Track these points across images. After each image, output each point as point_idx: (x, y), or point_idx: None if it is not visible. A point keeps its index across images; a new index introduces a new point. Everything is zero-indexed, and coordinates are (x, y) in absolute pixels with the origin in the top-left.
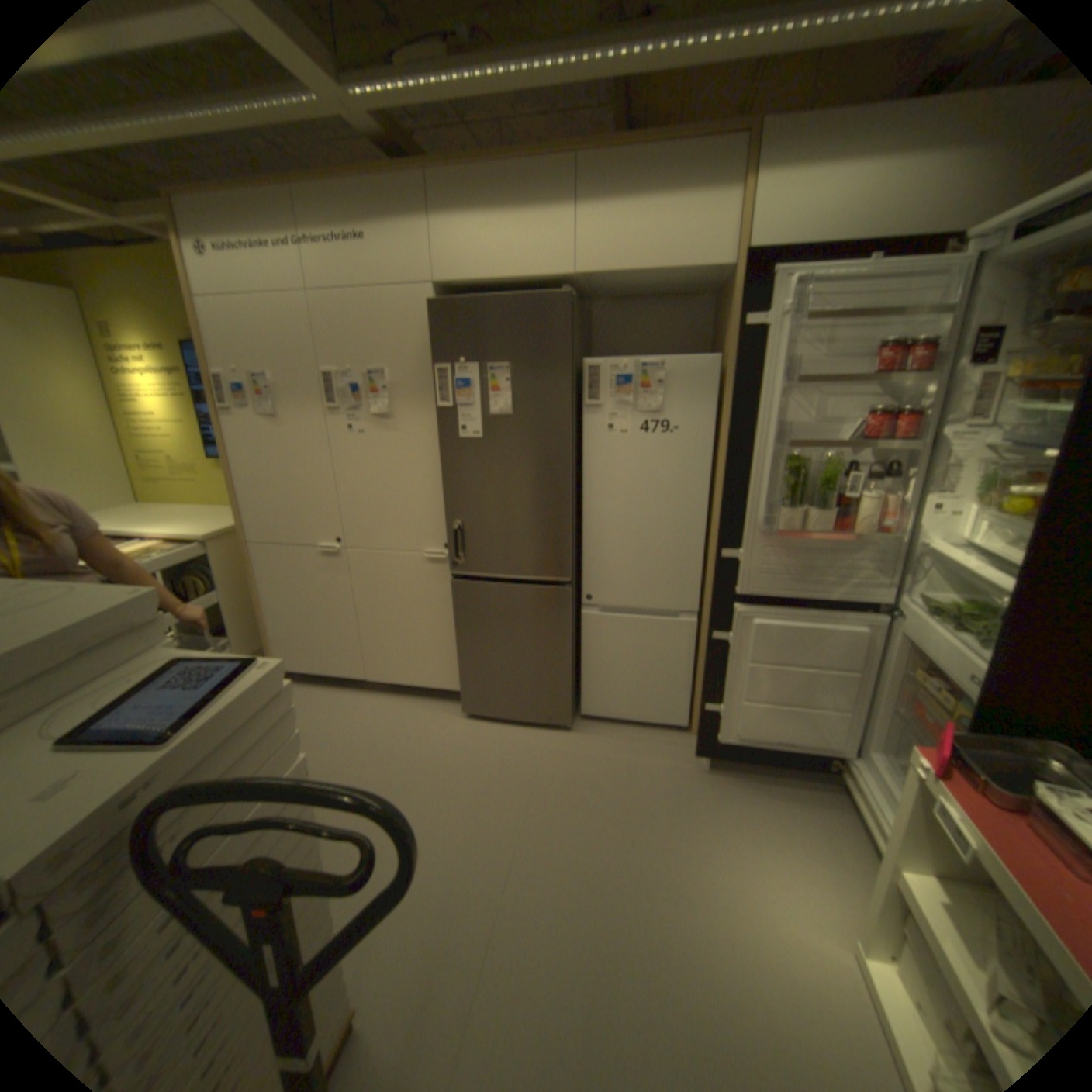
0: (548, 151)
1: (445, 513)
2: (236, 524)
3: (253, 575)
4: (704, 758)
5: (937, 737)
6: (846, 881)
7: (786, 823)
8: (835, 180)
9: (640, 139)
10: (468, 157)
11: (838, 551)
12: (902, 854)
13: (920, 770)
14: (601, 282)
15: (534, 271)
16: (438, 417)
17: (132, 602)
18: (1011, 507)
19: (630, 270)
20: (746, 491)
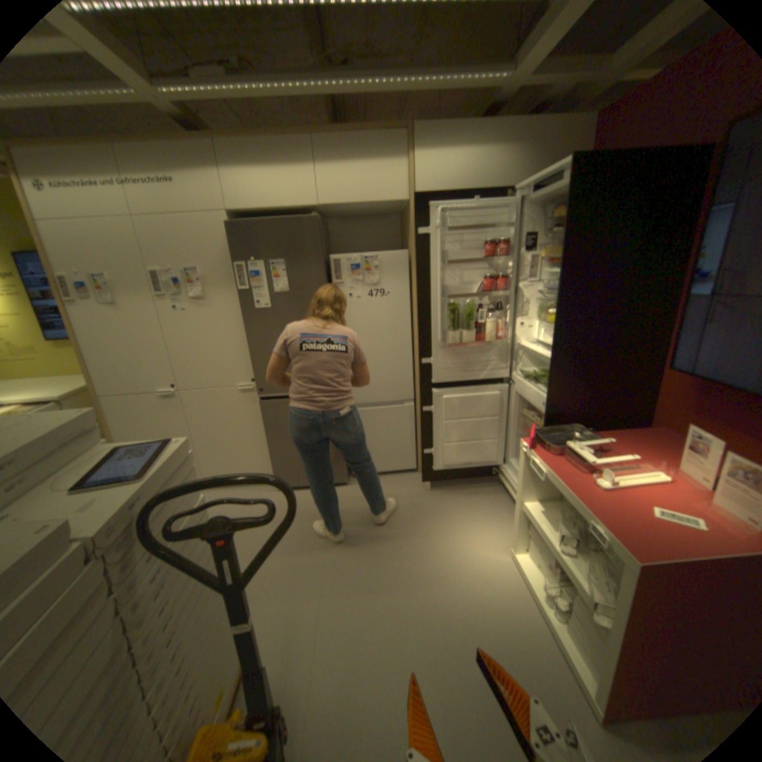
0: (293, 132)
1: (249, 358)
2: (87, 384)
3: (105, 420)
4: (427, 483)
5: None
6: (504, 525)
7: (473, 506)
8: (453, 157)
9: (348, 129)
10: (242, 133)
11: (479, 353)
12: (522, 493)
13: (524, 449)
14: (334, 209)
15: (292, 203)
16: (238, 296)
17: (73, 420)
18: (551, 321)
19: (350, 203)
20: (429, 325)
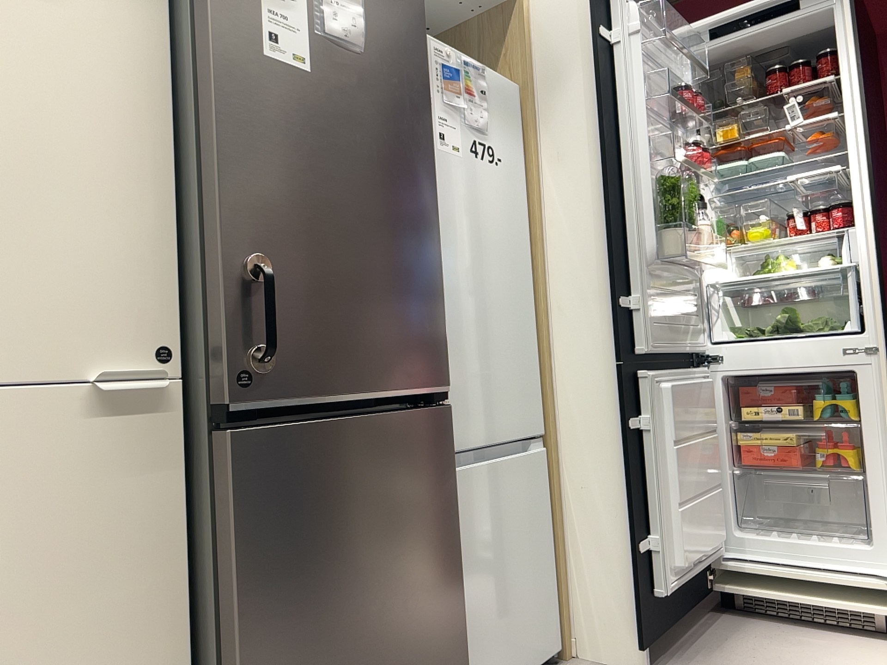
0: None
1: (157, 257)
2: None
3: None
4: (637, 655)
5: (782, 465)
6: (849, 652)
7: (760, 654)
8: None
9: None
10: None
11: (682, 293)
12: None
13: None
14: None
15: None
16: (154, 5)
17: None
18: (748, 241)
19: None
20: (624, 221)
